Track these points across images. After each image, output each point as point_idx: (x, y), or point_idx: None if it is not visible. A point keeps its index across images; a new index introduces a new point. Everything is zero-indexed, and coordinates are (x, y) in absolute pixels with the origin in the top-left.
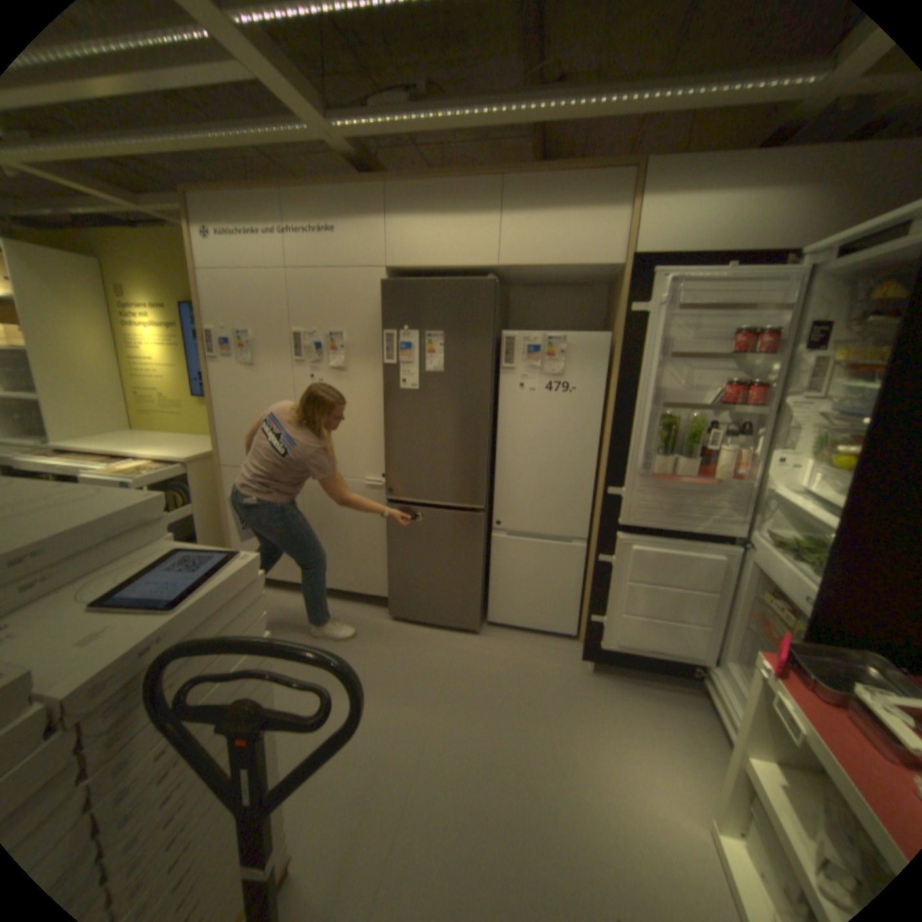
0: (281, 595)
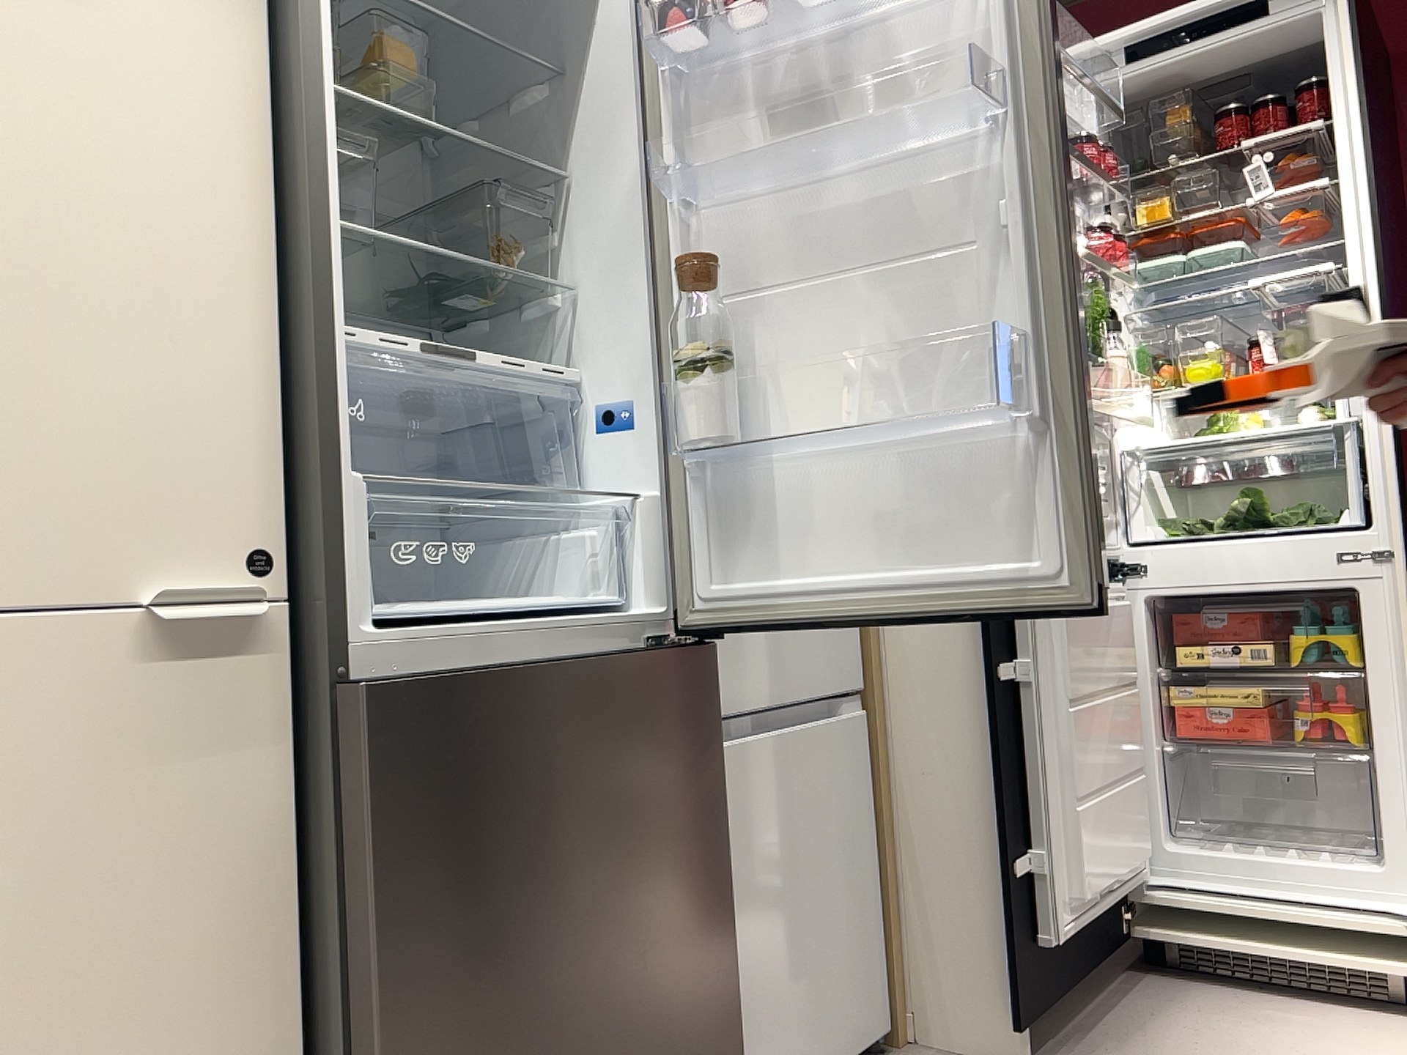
0: None
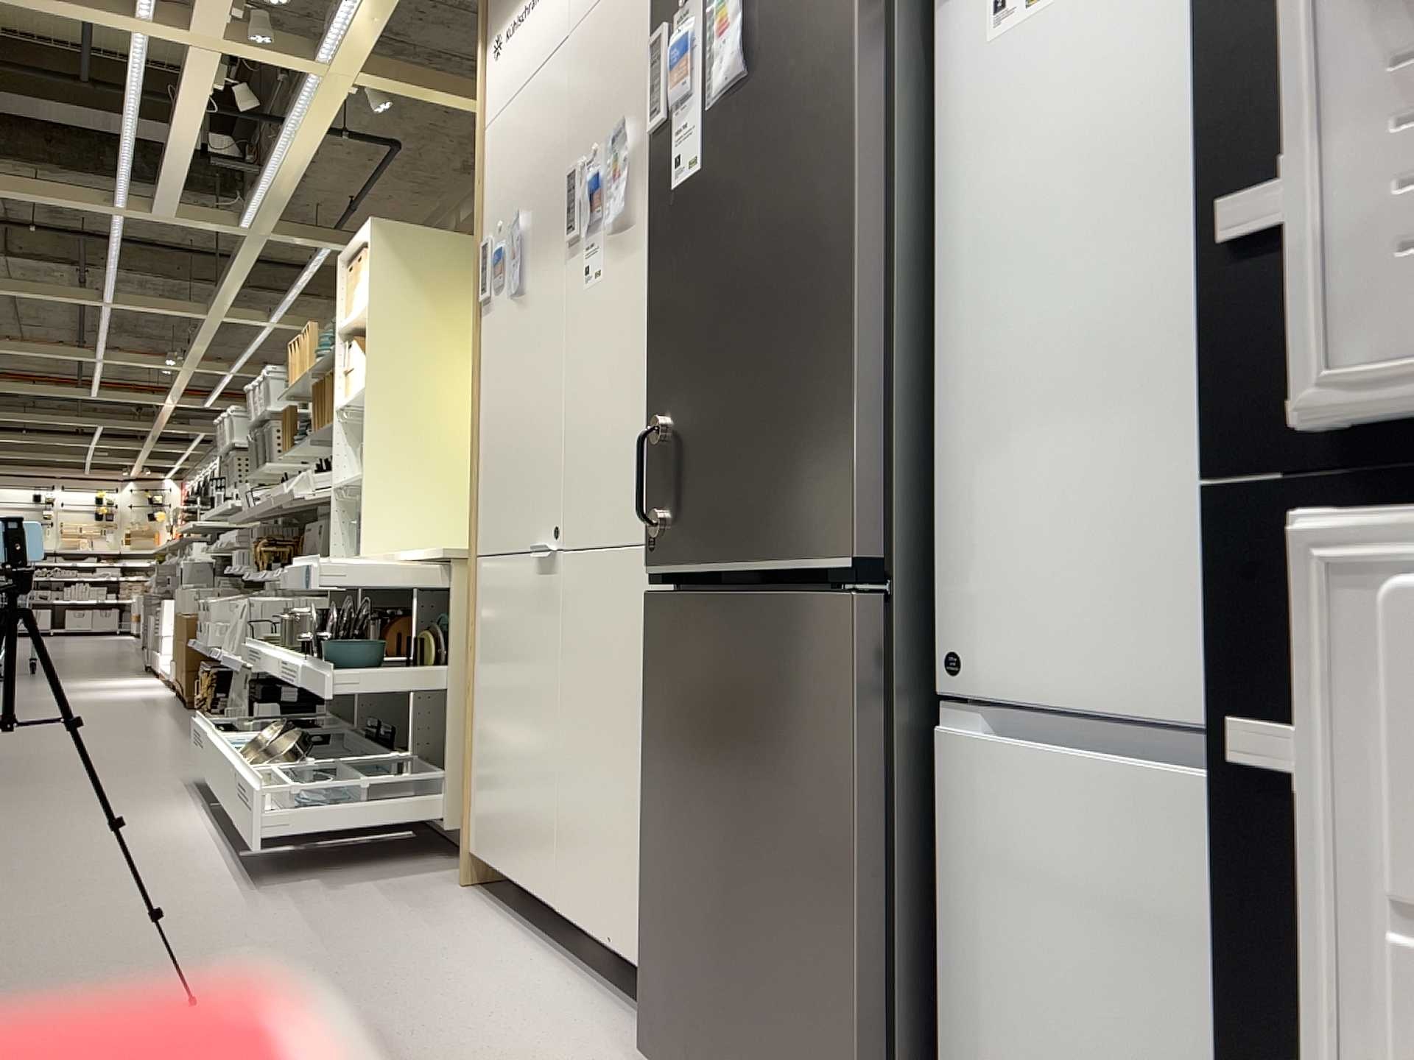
0: (507, 931)
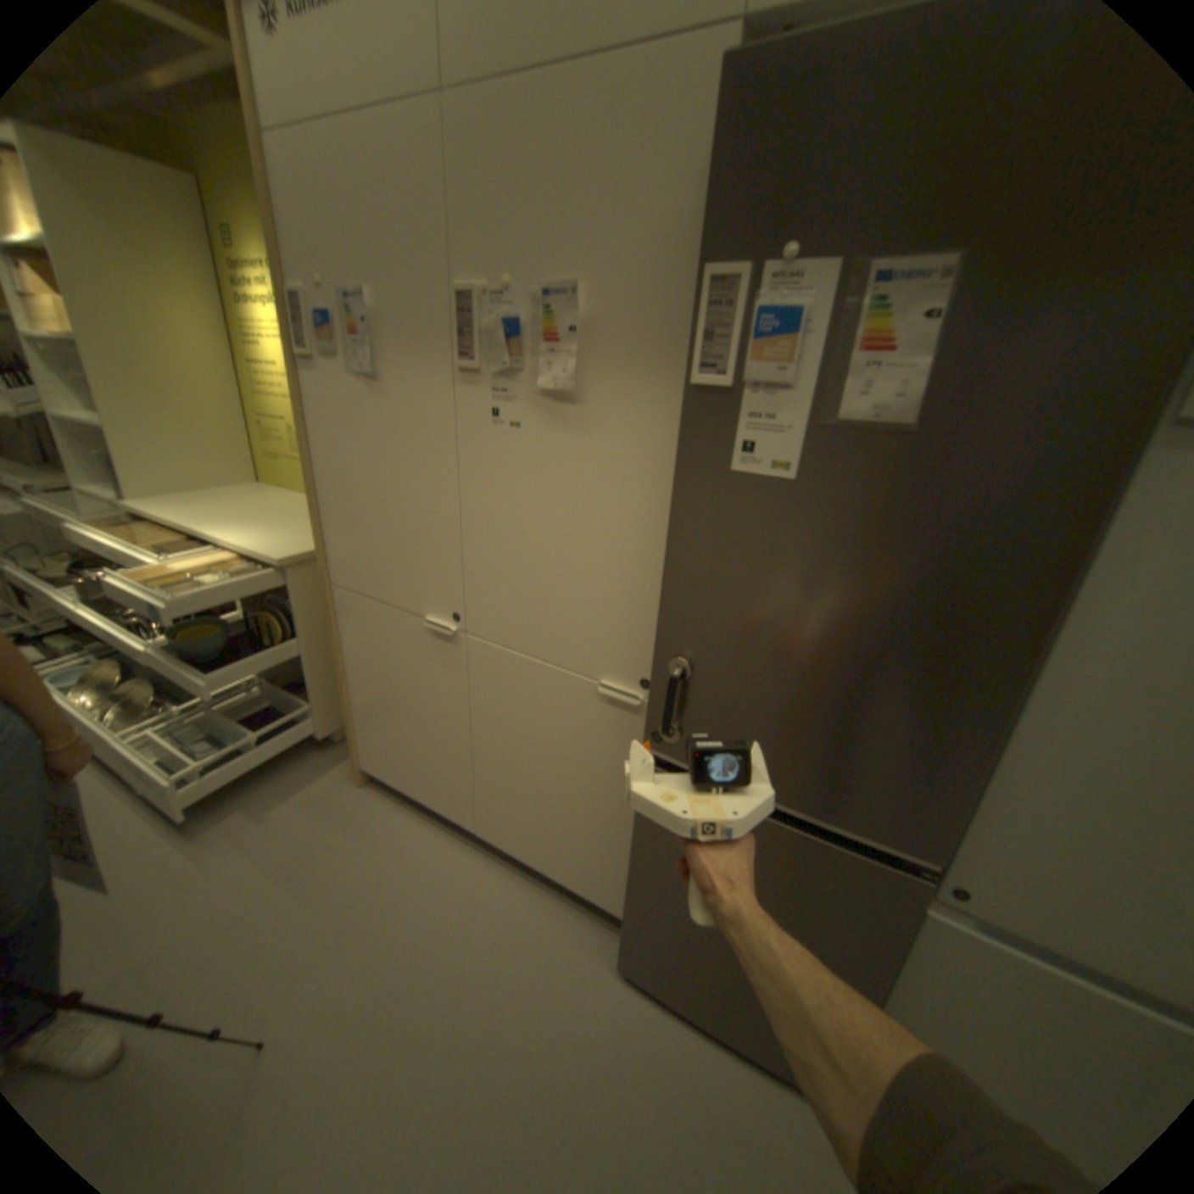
0: (428, 833)
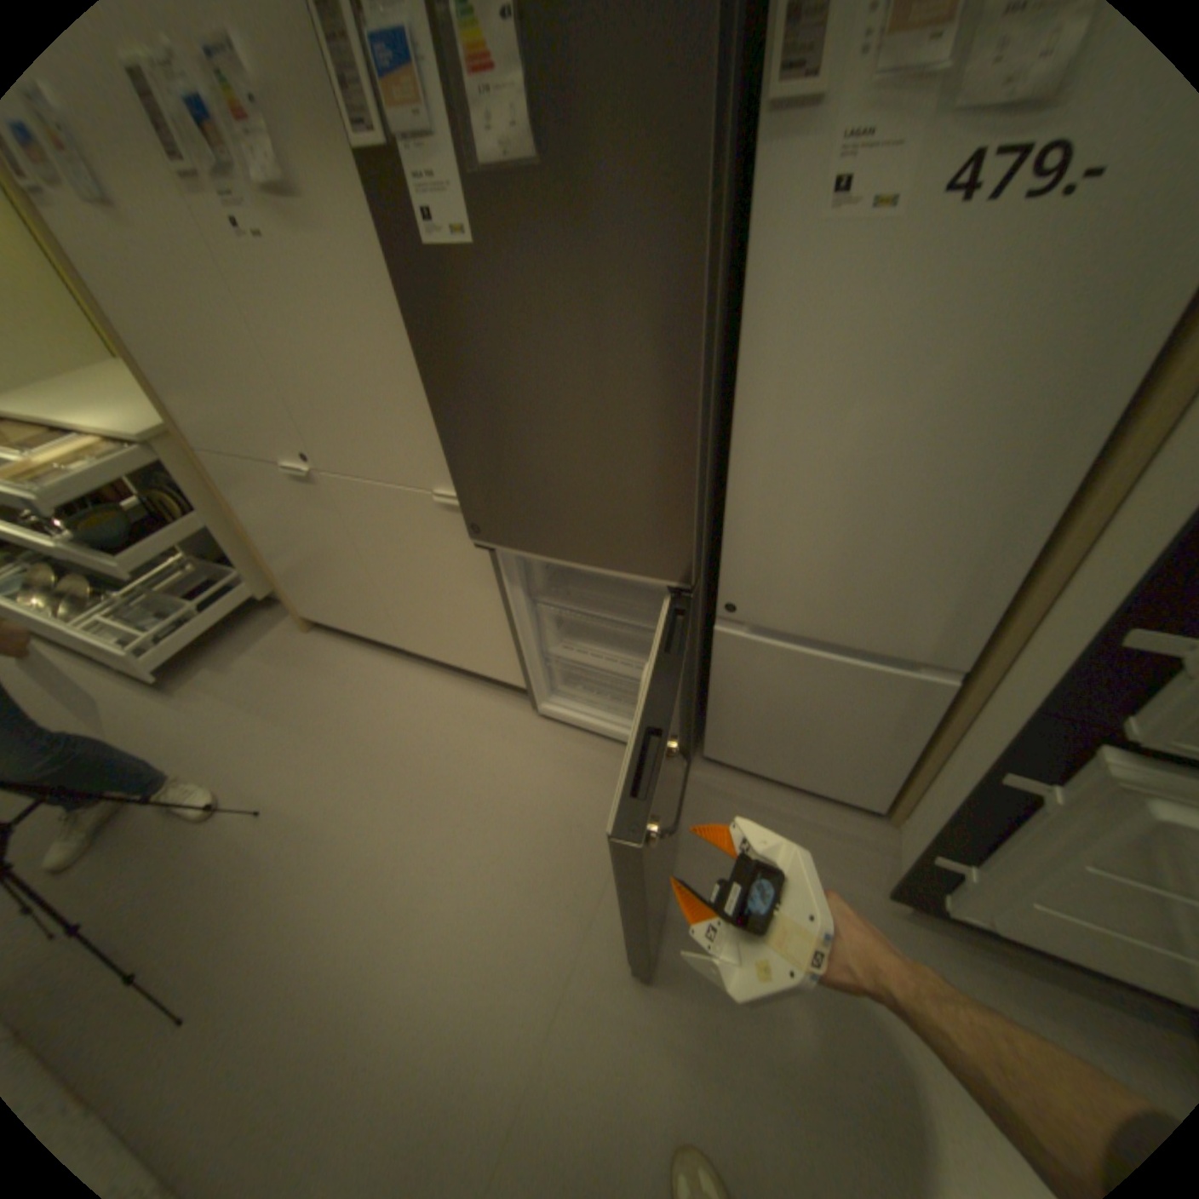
0: (369, 658)
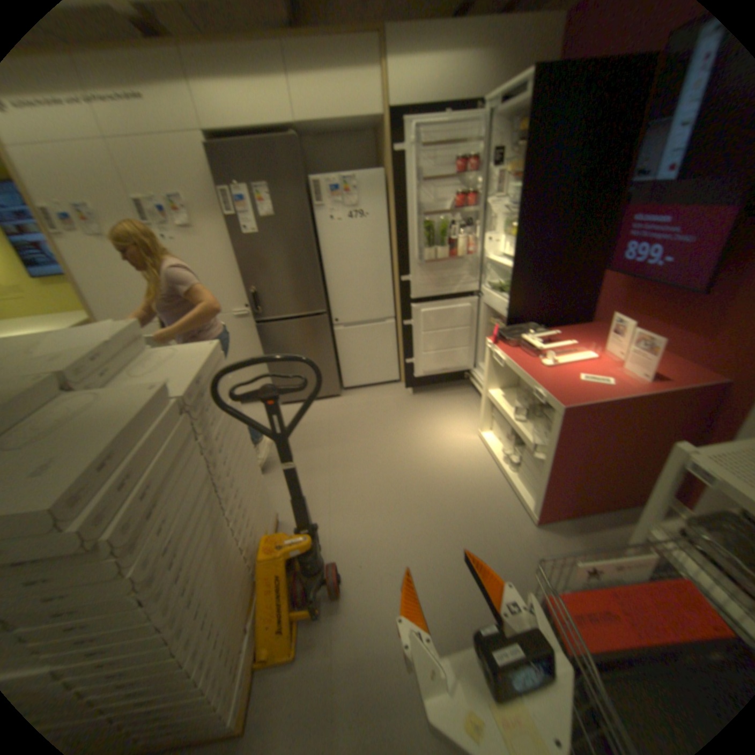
0: None
